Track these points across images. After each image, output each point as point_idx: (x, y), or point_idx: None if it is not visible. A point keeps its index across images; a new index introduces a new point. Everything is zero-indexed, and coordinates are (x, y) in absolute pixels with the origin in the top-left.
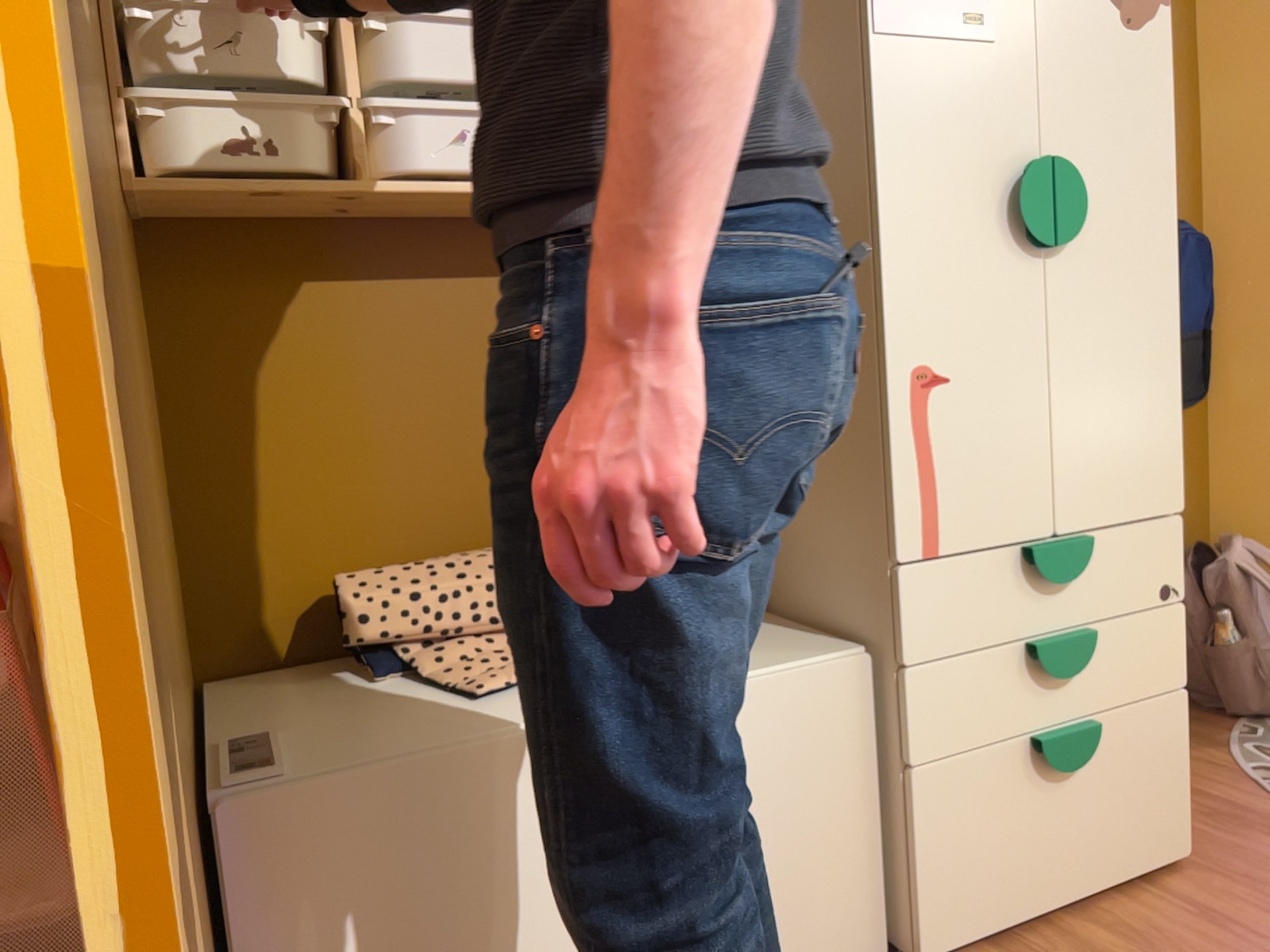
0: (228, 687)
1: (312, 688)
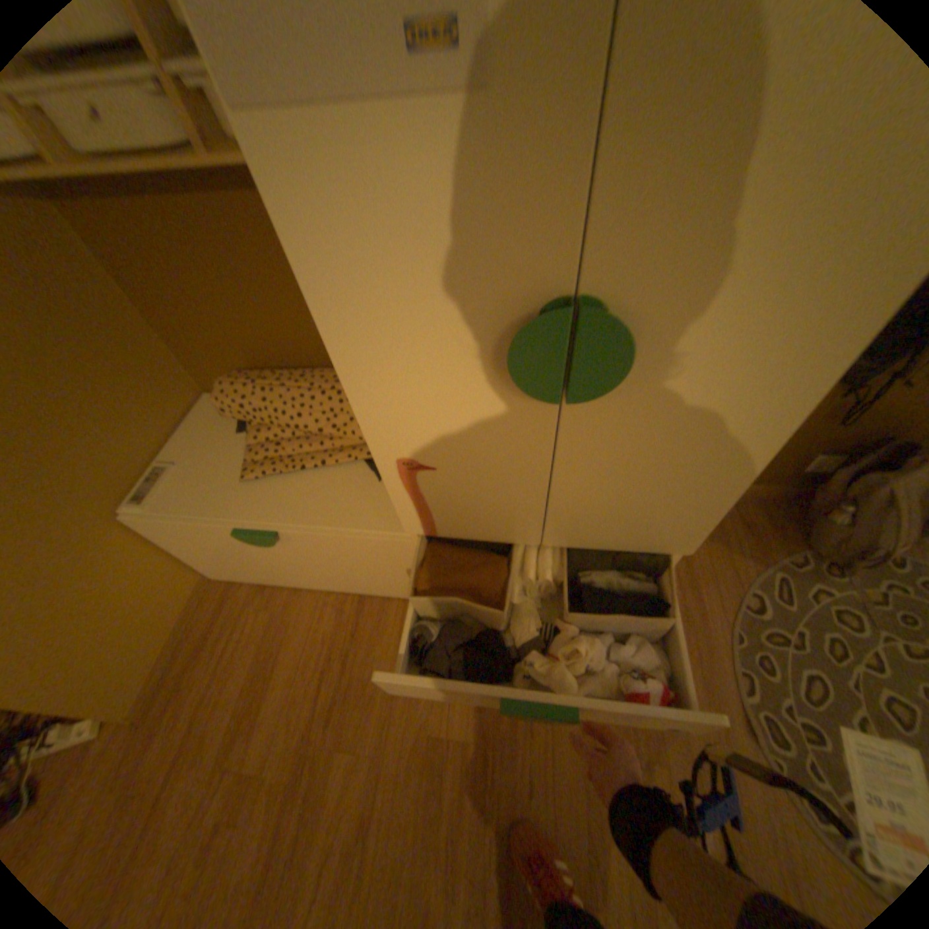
0: (204, 402)
1: (219, 422)
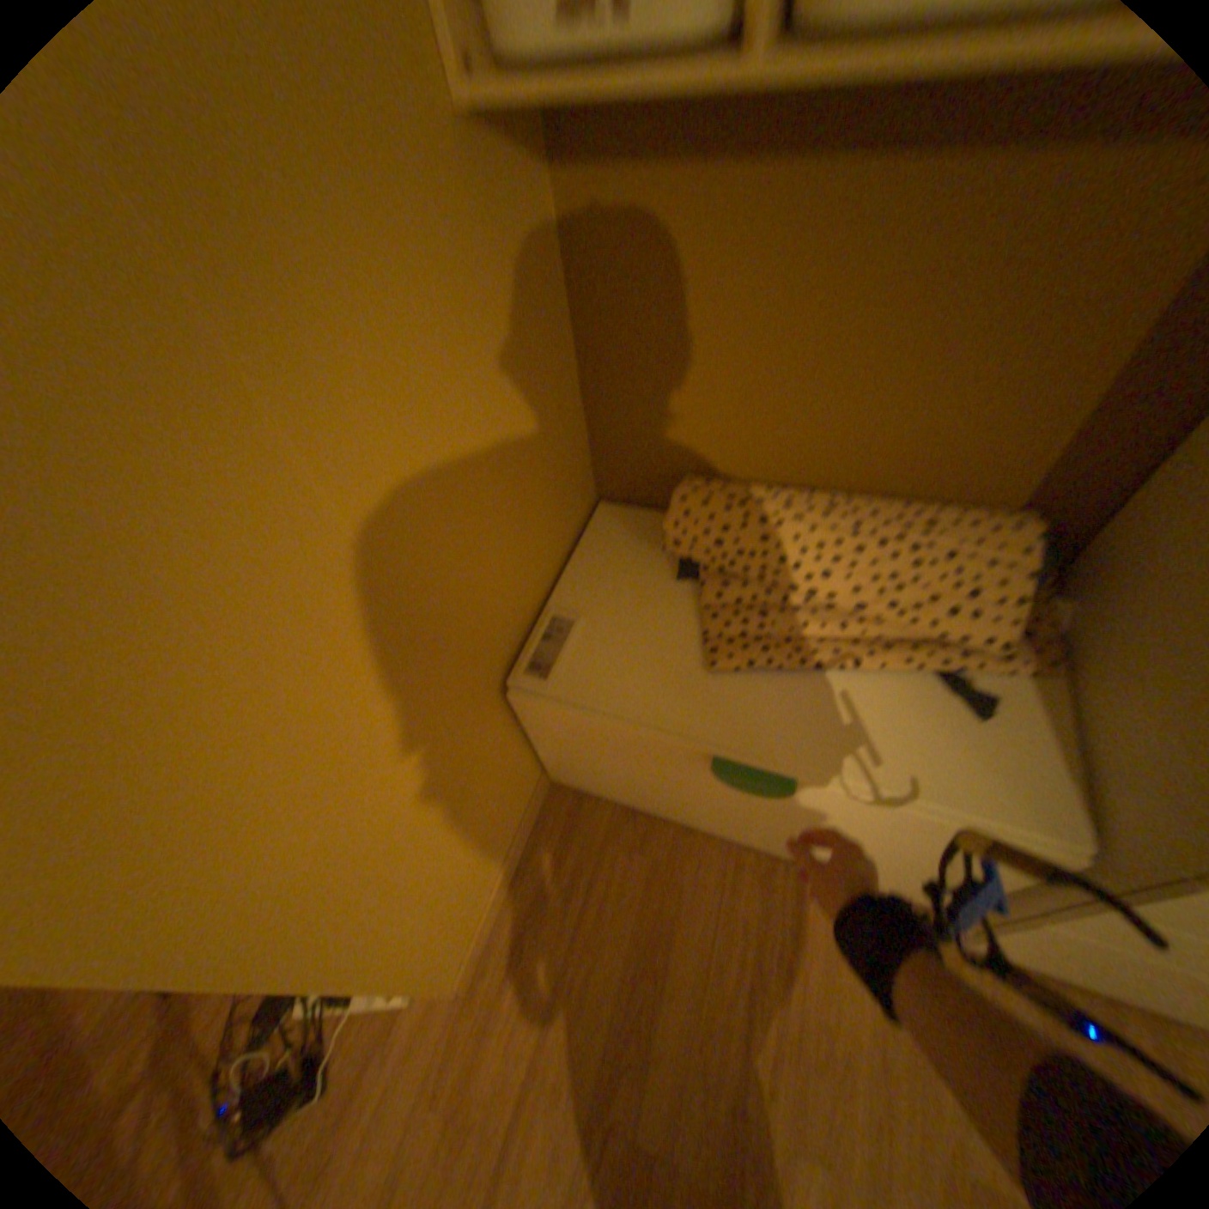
0: (605, 515)
1: (641, 555)
